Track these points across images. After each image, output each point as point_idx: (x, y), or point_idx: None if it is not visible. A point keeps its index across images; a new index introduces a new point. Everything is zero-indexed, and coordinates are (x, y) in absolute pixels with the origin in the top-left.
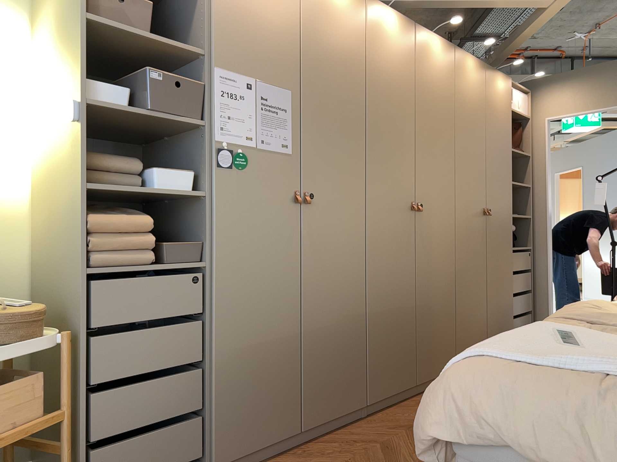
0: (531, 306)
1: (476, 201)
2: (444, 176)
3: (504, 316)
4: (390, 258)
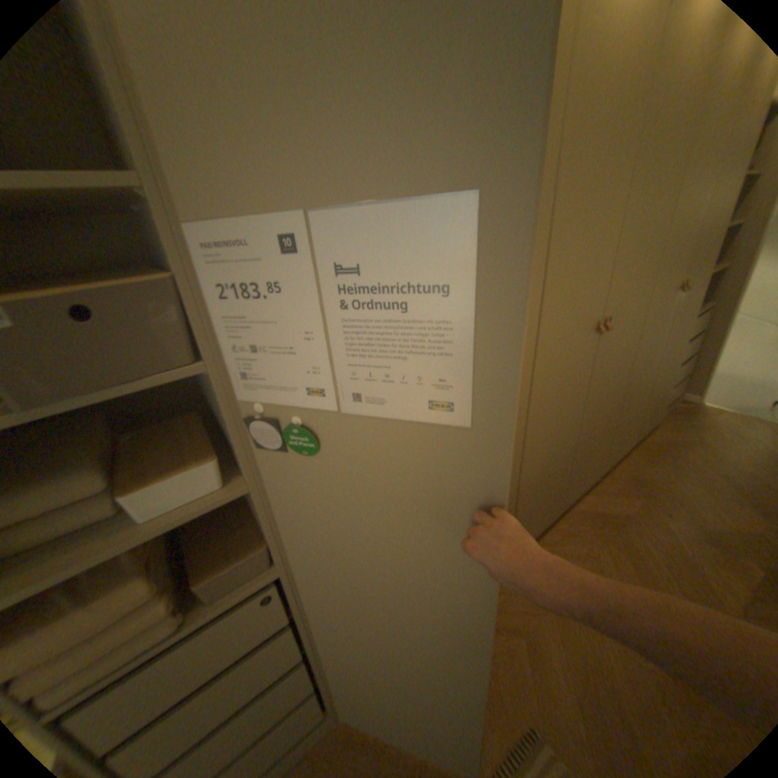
0: (696, 367)
1: (683, 274)
2: (655, 257)
3: (669, 394)
4: (562, 407)
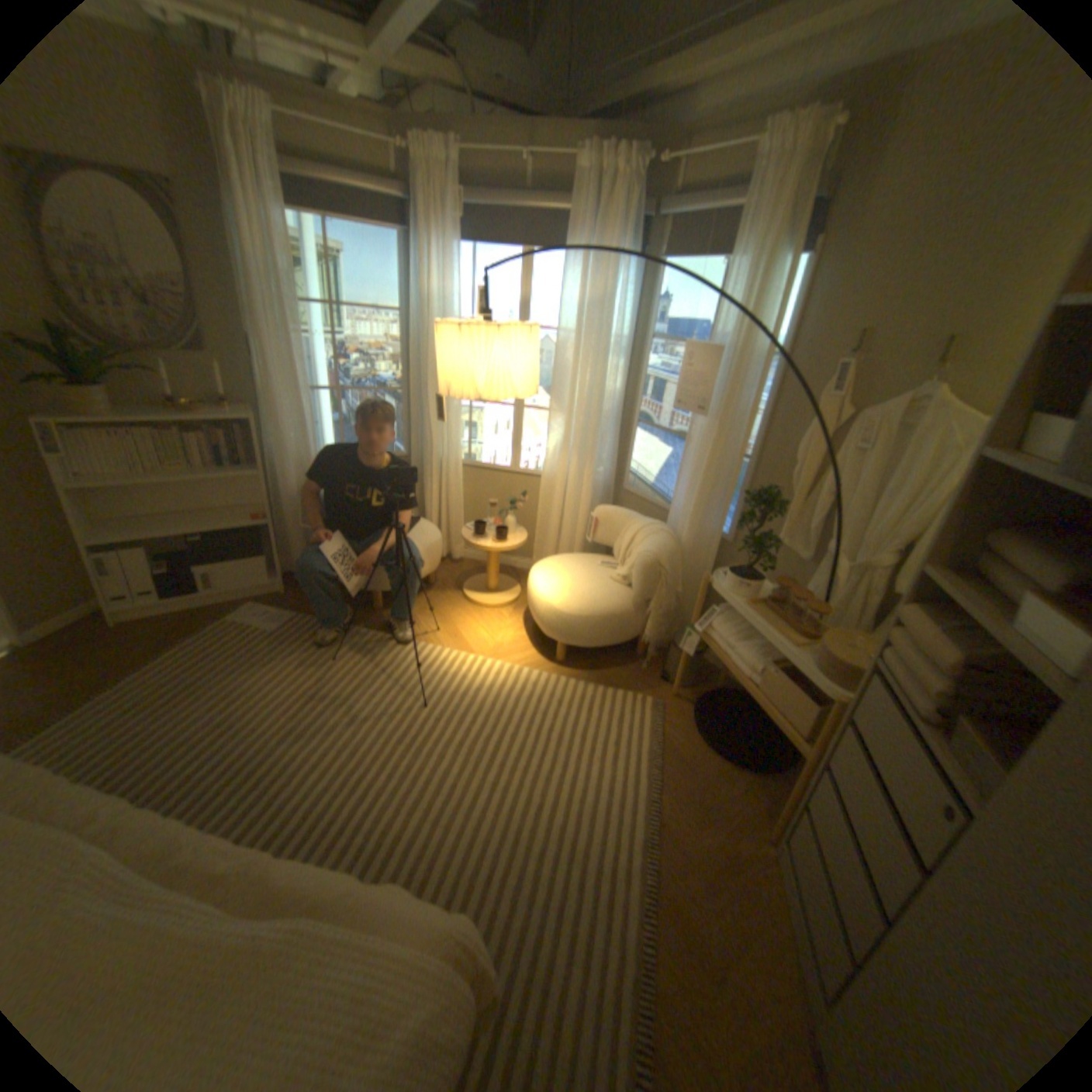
0: None
1: None
2: None
3: None
4: None
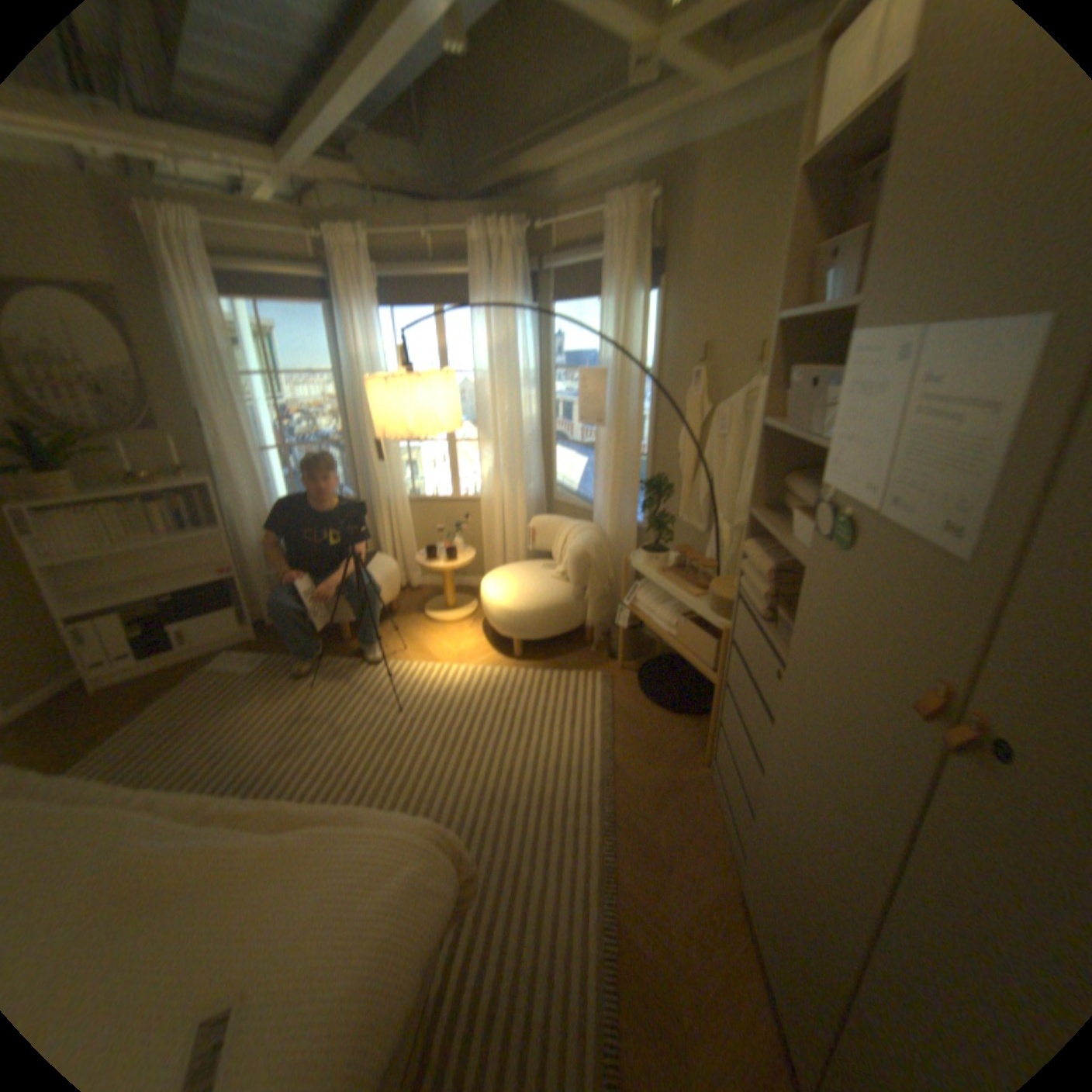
0: None
1: None
2: None
3: None
4: None
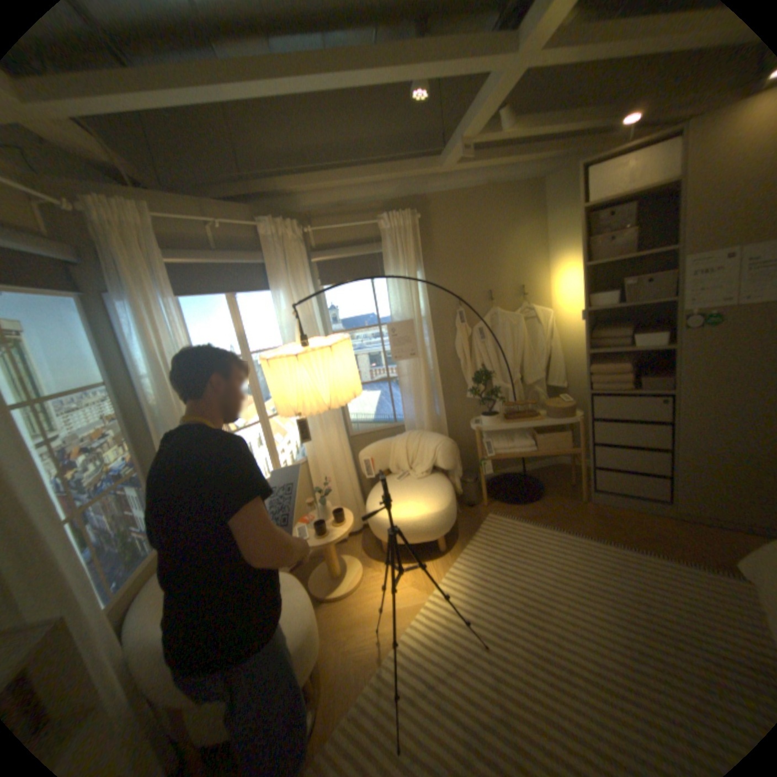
0: None
1: None
2: None
3: None
4: None
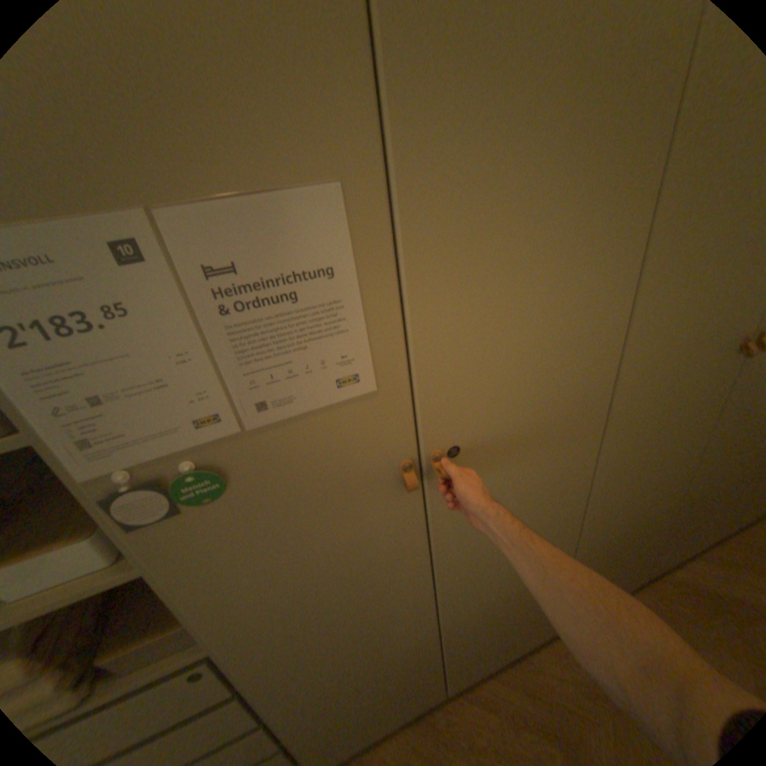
0: None
1: None
2: None
3: None
4: (661, 459)
